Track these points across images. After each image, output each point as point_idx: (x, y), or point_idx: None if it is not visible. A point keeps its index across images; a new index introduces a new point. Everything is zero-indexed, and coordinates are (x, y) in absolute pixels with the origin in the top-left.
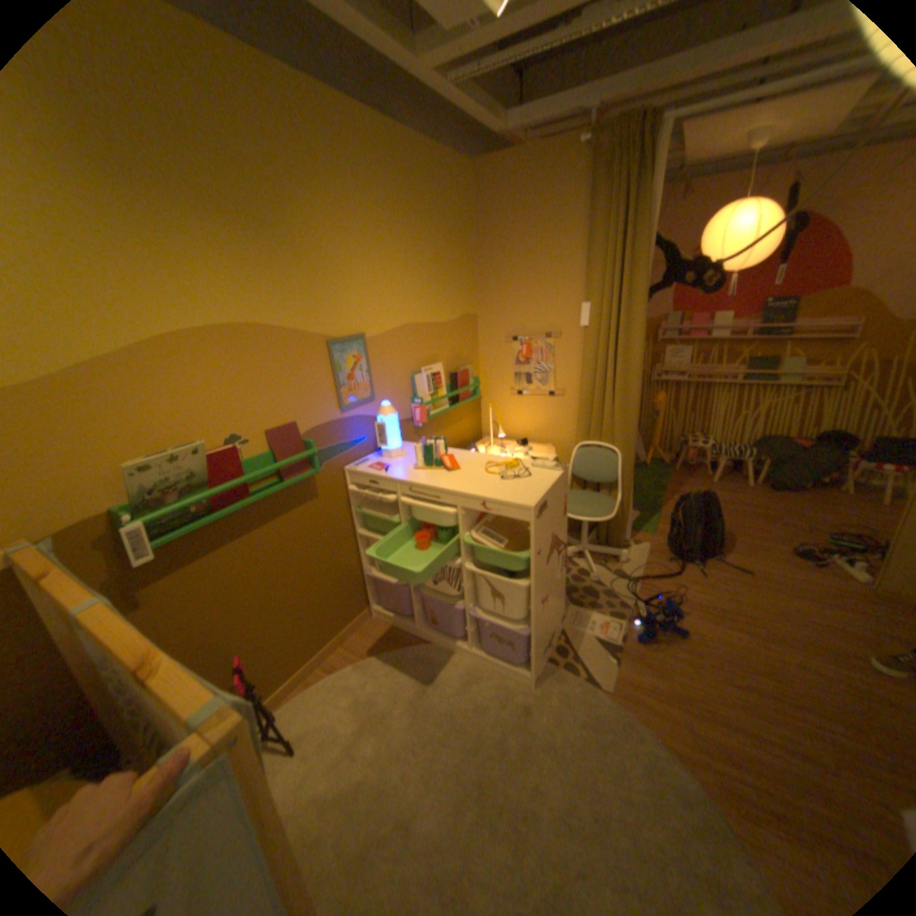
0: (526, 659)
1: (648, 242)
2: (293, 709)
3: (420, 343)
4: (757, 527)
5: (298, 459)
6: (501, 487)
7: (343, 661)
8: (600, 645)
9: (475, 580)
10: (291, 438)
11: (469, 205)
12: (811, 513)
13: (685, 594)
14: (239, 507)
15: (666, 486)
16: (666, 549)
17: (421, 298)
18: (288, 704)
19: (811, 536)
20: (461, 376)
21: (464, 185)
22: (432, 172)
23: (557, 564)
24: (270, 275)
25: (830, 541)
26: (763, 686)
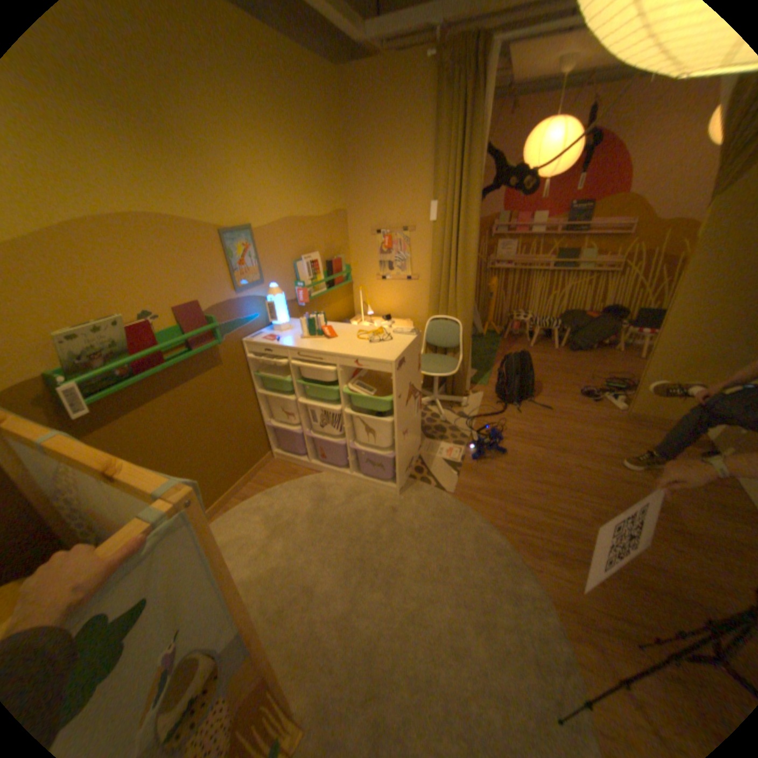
0: (392, 476)
1: (480, 150)
2: (217, 526)
3: (299, 234)
4: (557, 377)
5: (202, 331)
6: (369, 349)
7: (253, 490)
8: (446, 463)
9: (352, 421)
10: (194, 314)
11: (335, 110)
12: (594, 365)
13: (506, 425)
14: (155, 371)
15: (496, 350)
16: (494, 396)
17: (298, 194)
18: (212, 523)
19: (592, 381)
20: (335, 263)
21: (330, 91)
22: (301, 77)
23: (413, 406)
24: (162, 168)
25: (604, 384)
26: (552, 480)
